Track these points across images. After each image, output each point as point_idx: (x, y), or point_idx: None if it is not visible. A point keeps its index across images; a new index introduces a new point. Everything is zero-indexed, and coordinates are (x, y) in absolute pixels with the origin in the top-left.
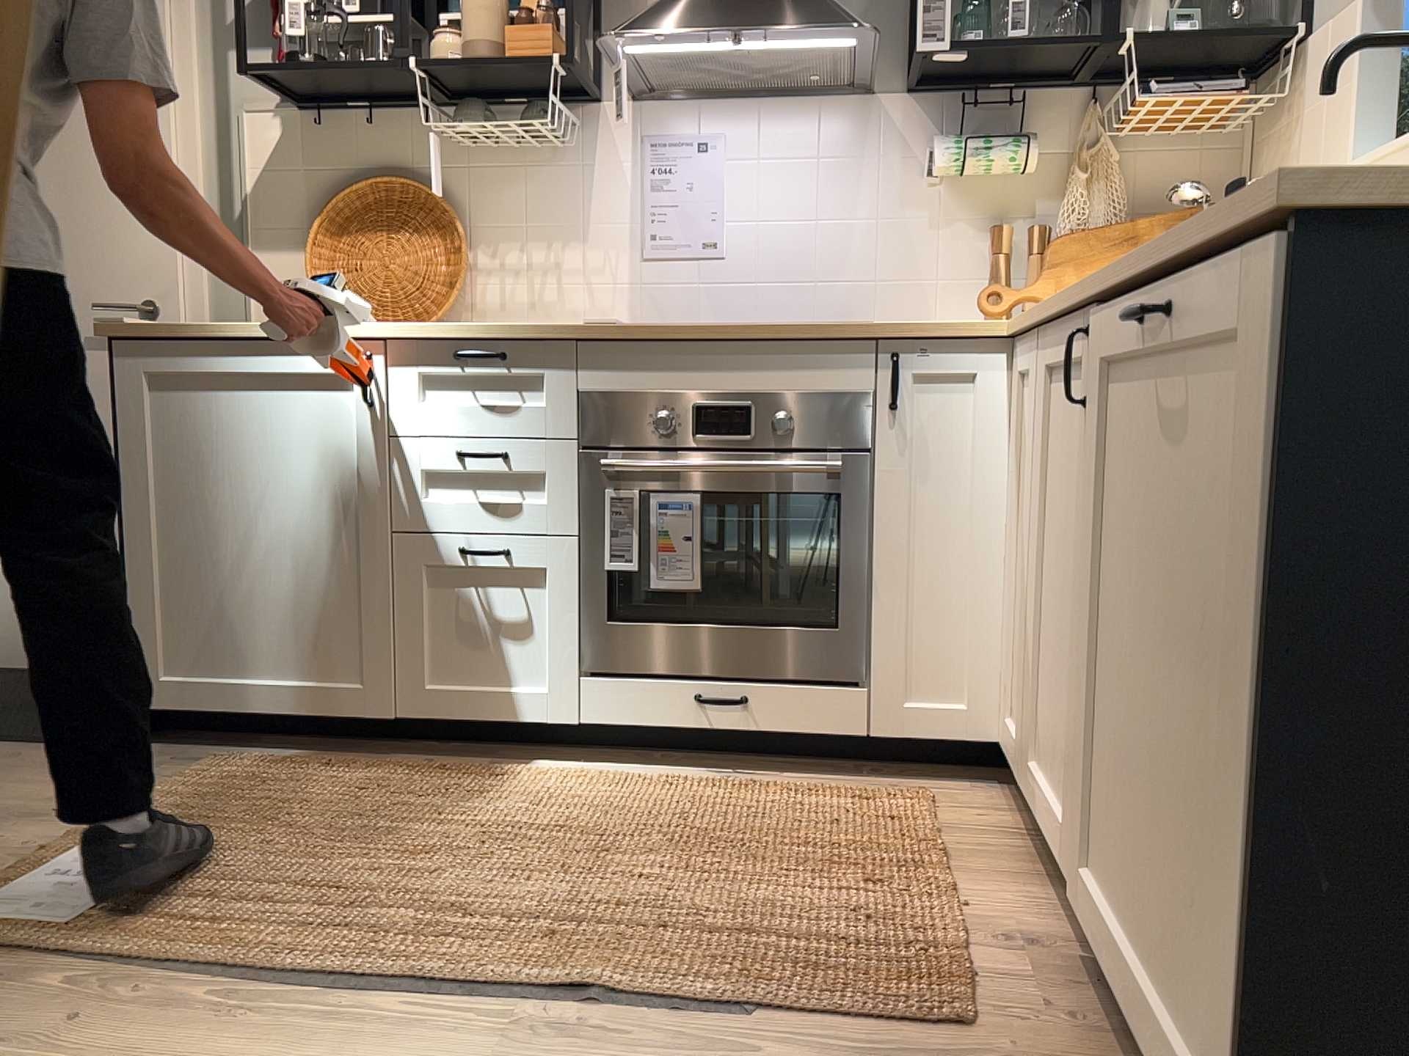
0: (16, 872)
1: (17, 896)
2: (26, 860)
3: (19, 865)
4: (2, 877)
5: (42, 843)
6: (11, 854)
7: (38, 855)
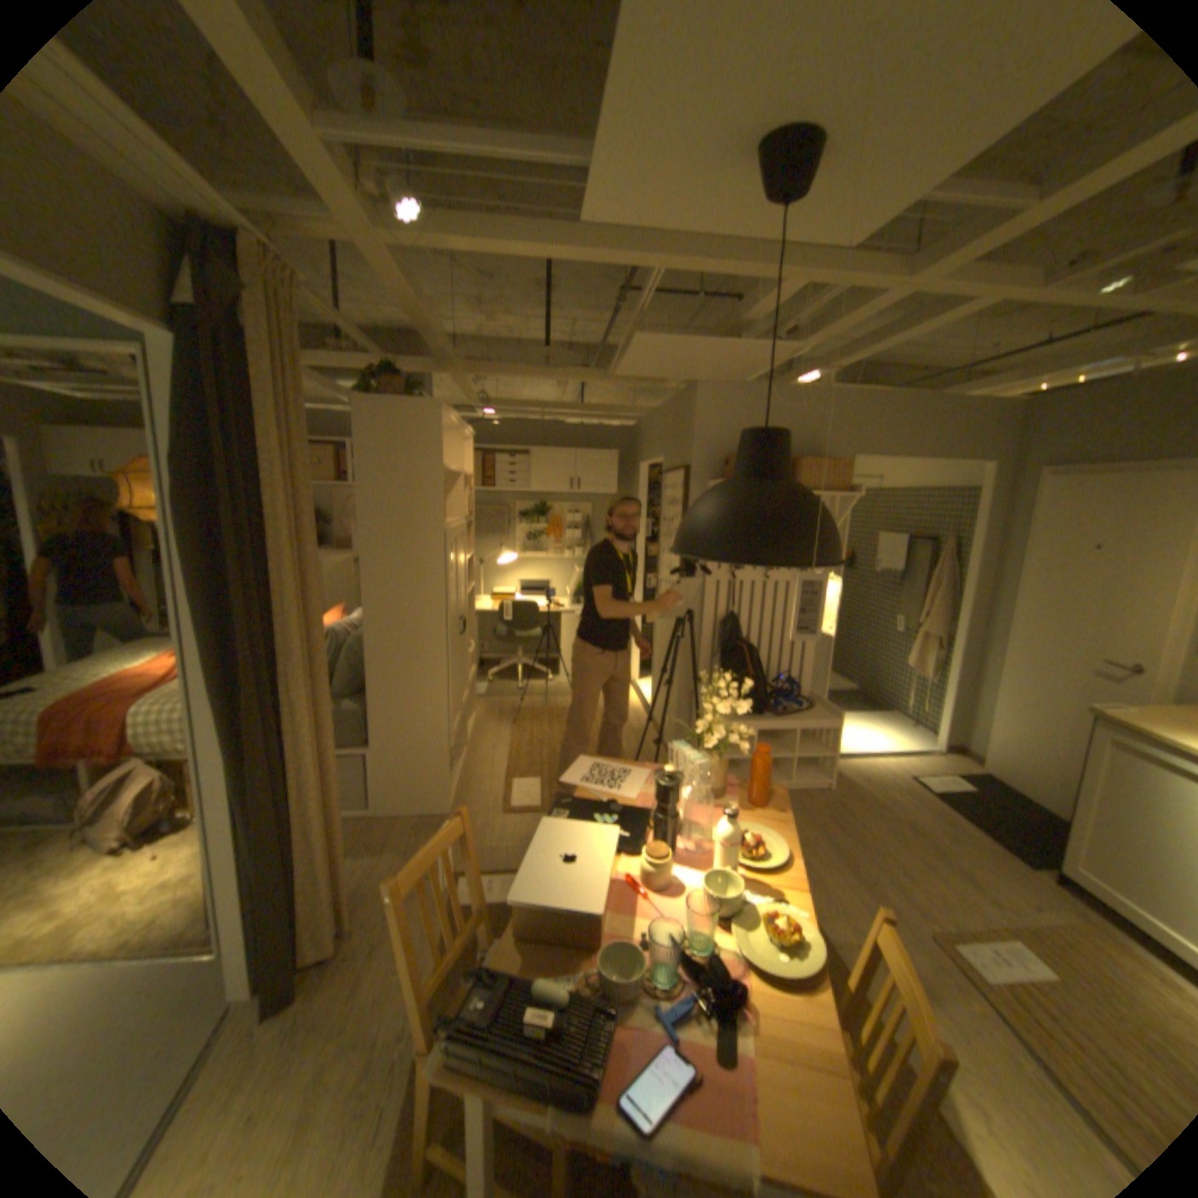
0: (982, 934)
1: (979, 948)
2: (989, 928)
3: (985, 930)
4: (977, 931)
5: (997, 923)
6: (984, 920)
7: (993, 930)
